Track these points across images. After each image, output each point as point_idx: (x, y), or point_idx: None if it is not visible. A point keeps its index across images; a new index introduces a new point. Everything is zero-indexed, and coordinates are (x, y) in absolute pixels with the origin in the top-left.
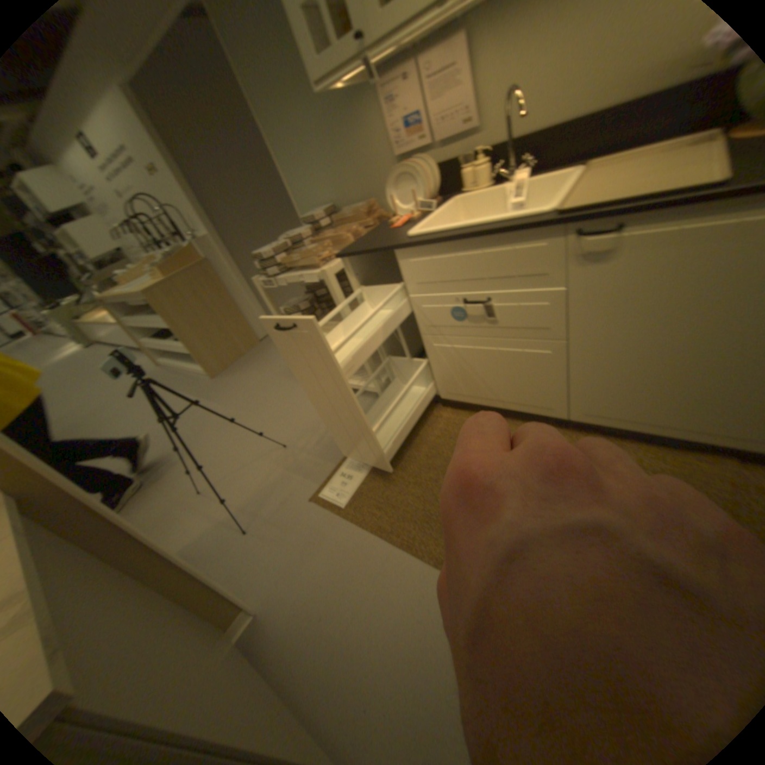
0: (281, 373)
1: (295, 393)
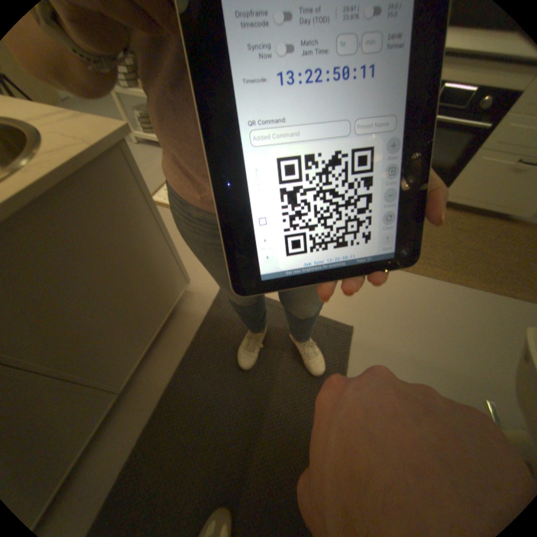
0: None
1: None
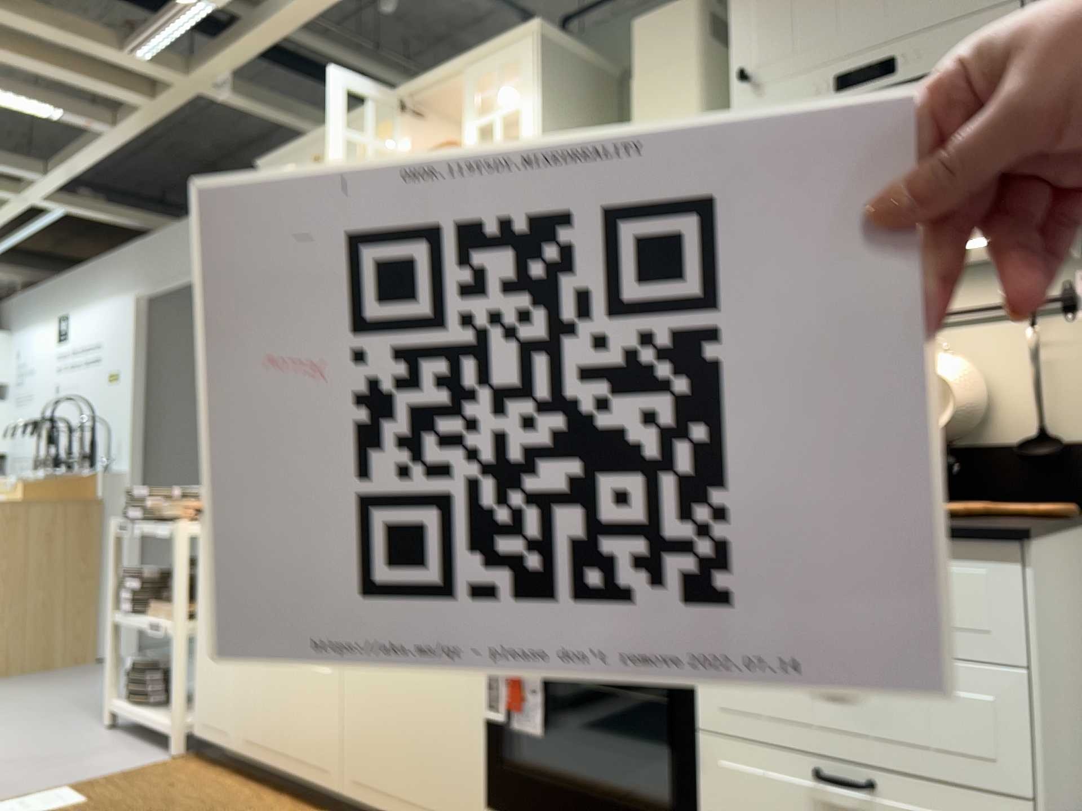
0: (74, 700)
1: (64, 725)
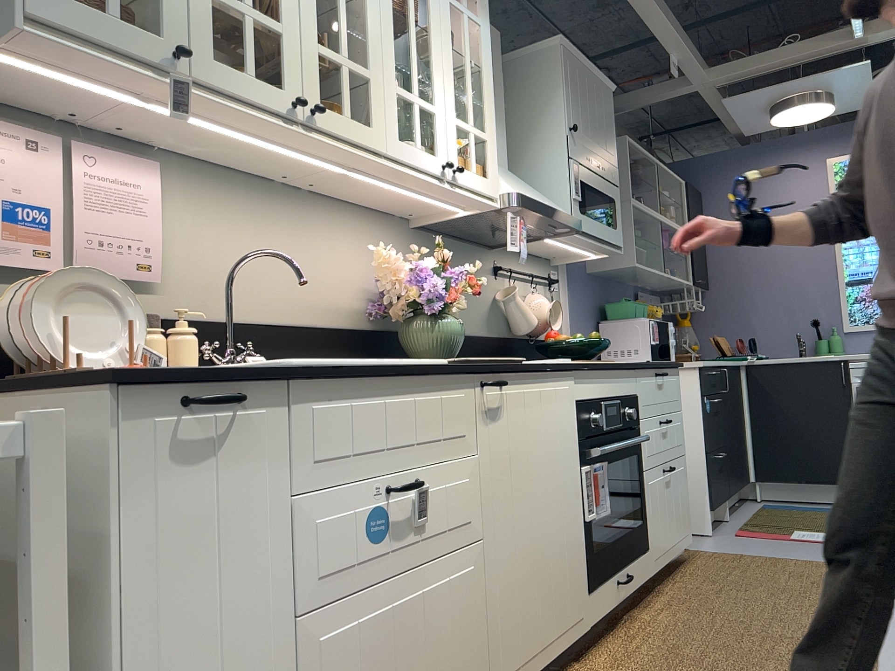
0: None
1: None
